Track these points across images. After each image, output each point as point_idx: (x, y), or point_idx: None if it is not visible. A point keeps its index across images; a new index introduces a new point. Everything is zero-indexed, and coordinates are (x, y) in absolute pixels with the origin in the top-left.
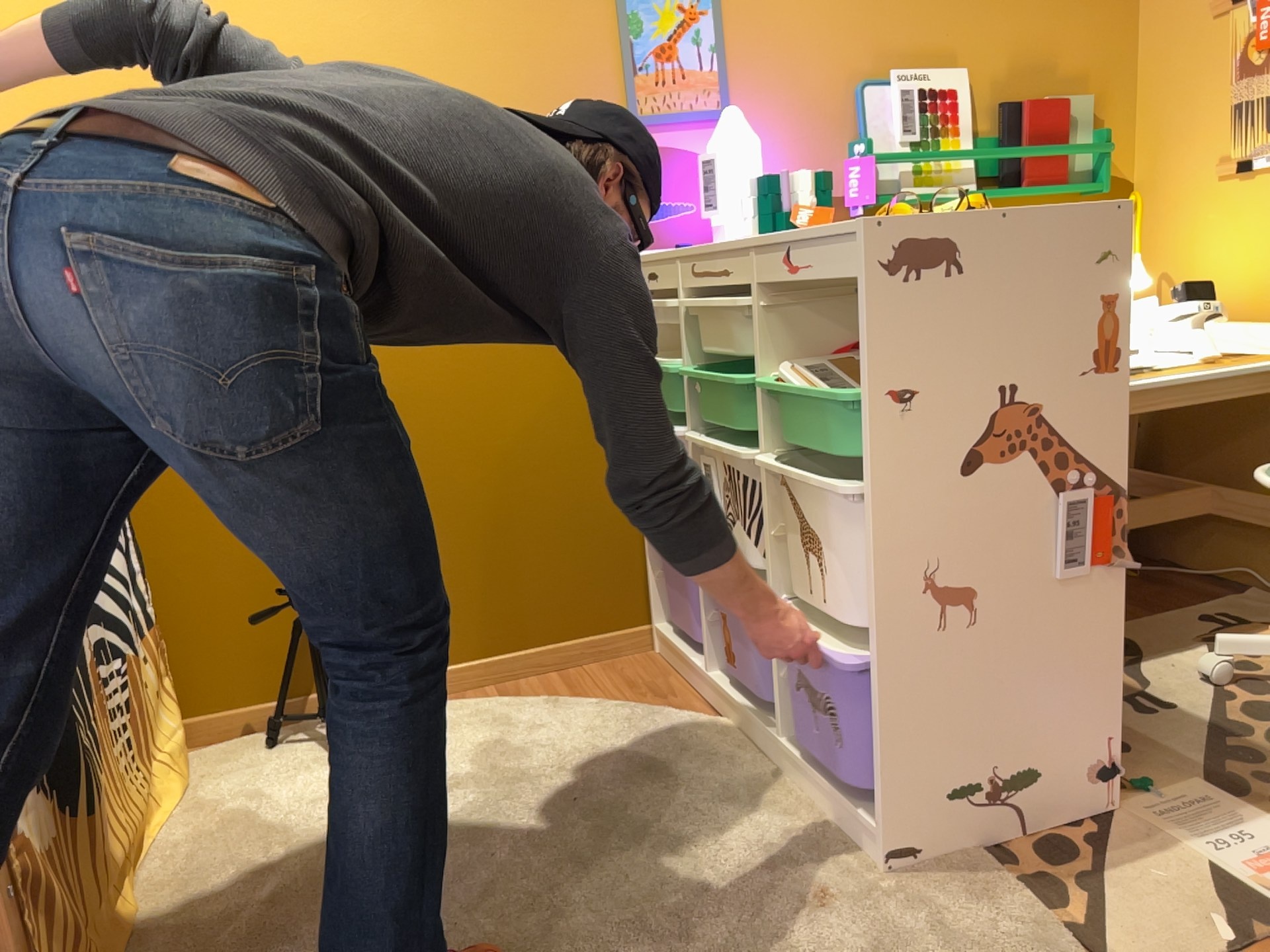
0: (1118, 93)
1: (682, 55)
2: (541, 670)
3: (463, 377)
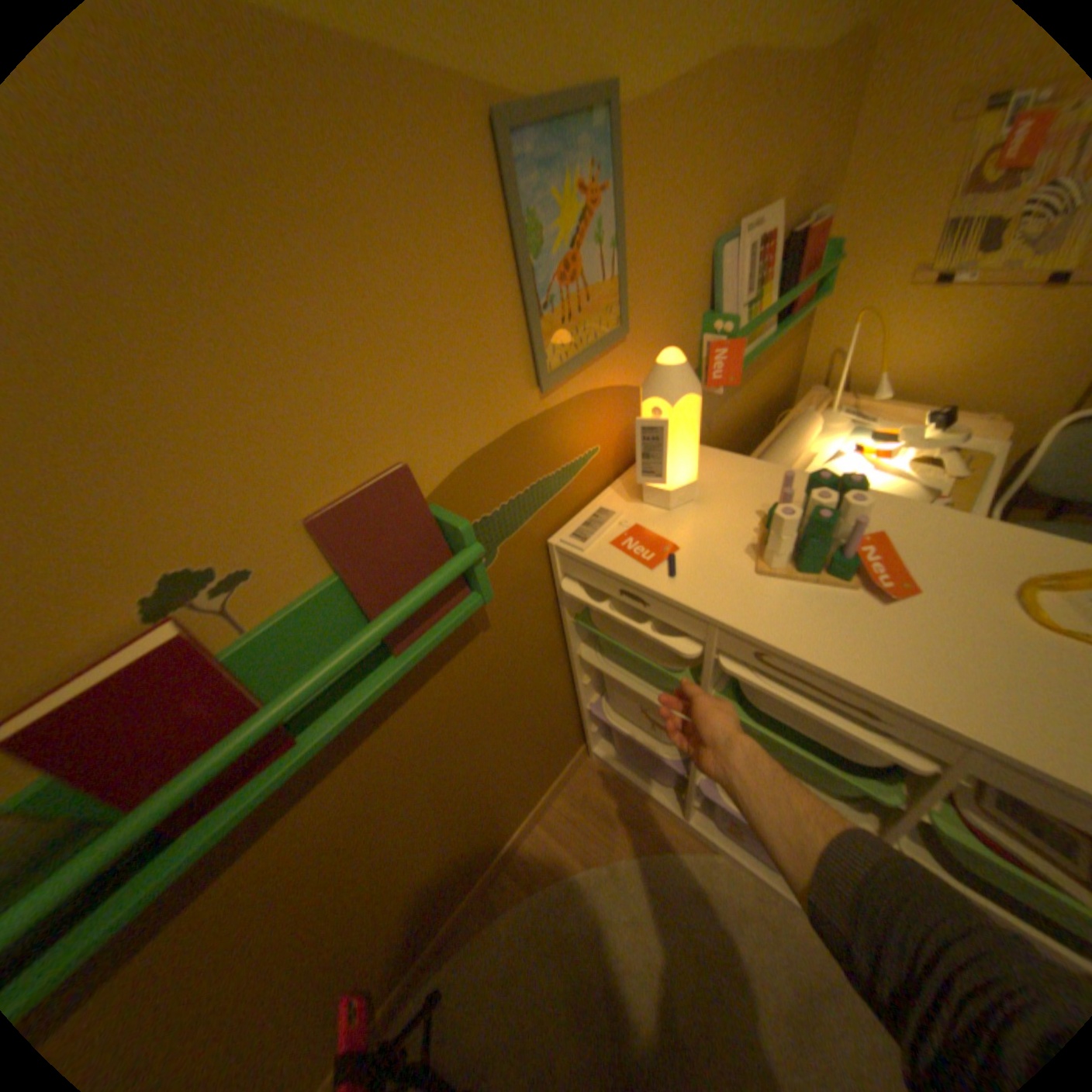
0: (838, 190)
1: (587, 265)
2: (529, 832)
3: (427, 748)
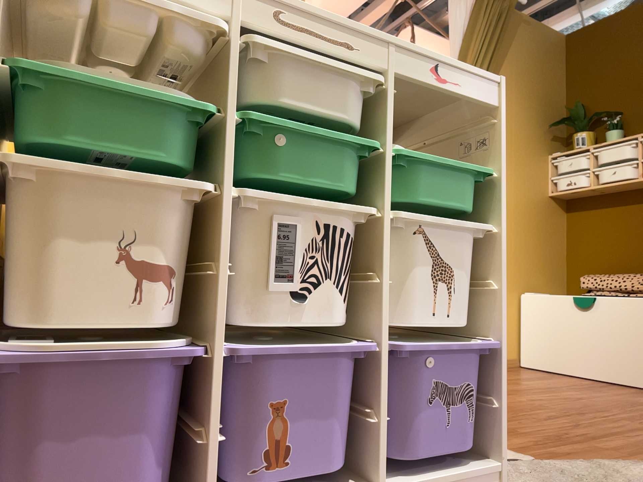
0: None
1: None
2: None
3: None
